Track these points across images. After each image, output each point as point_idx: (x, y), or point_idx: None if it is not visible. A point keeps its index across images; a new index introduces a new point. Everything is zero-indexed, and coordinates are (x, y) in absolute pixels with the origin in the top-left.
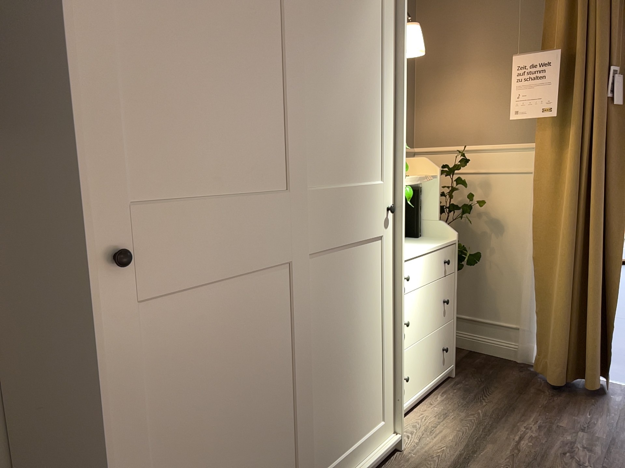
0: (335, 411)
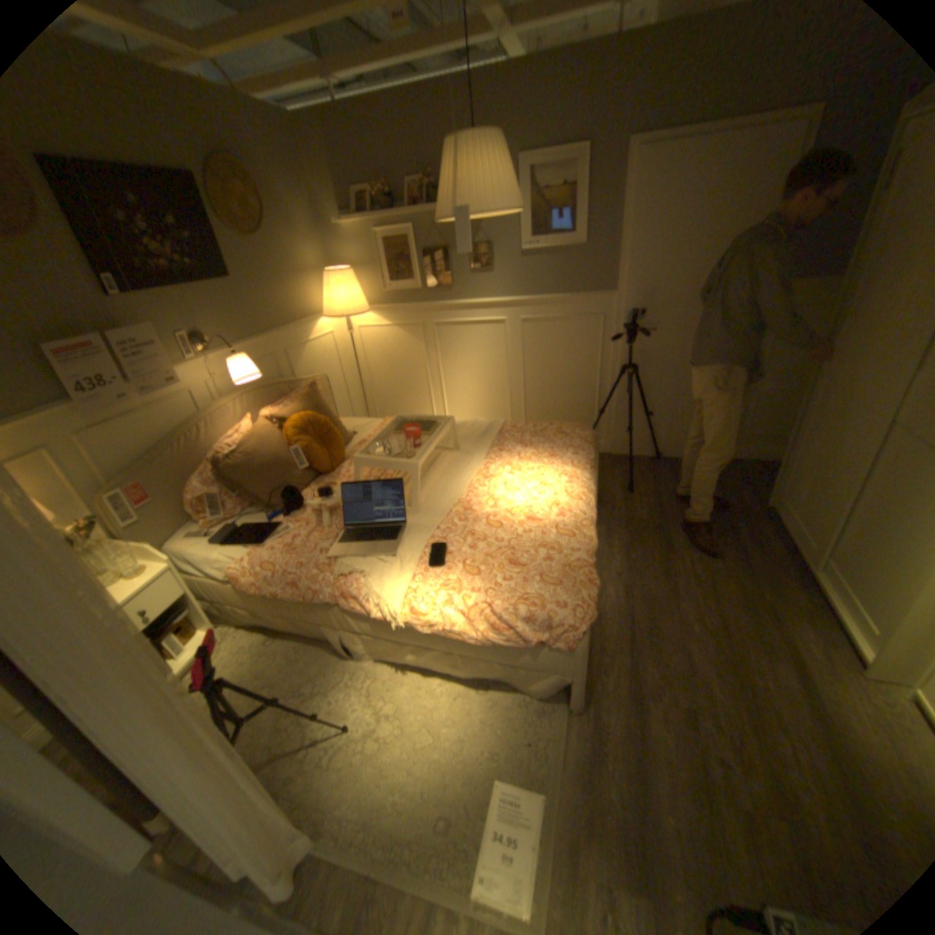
0: (859, 549)
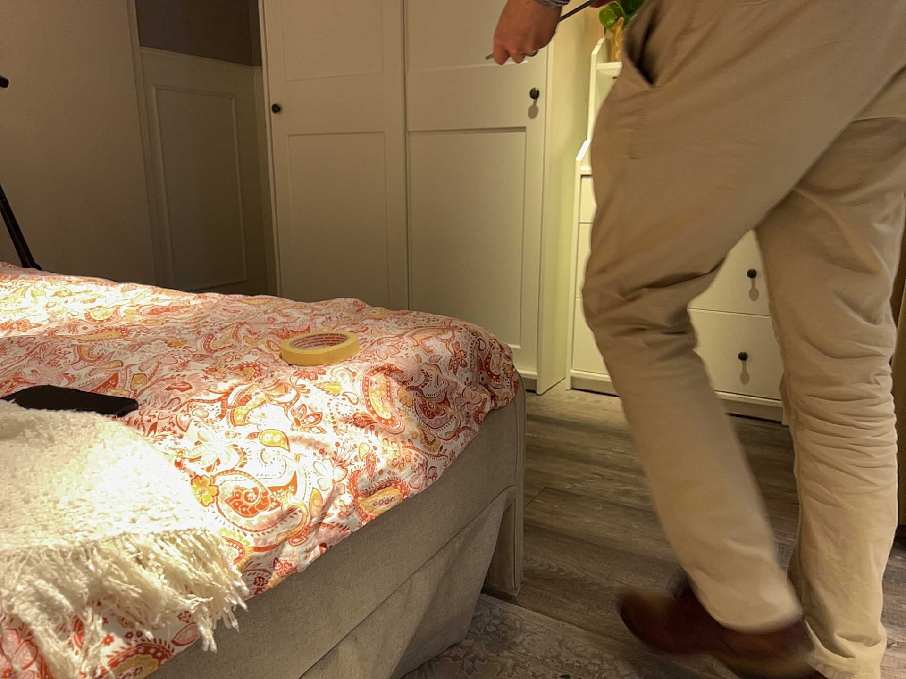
0: (445, 288)
